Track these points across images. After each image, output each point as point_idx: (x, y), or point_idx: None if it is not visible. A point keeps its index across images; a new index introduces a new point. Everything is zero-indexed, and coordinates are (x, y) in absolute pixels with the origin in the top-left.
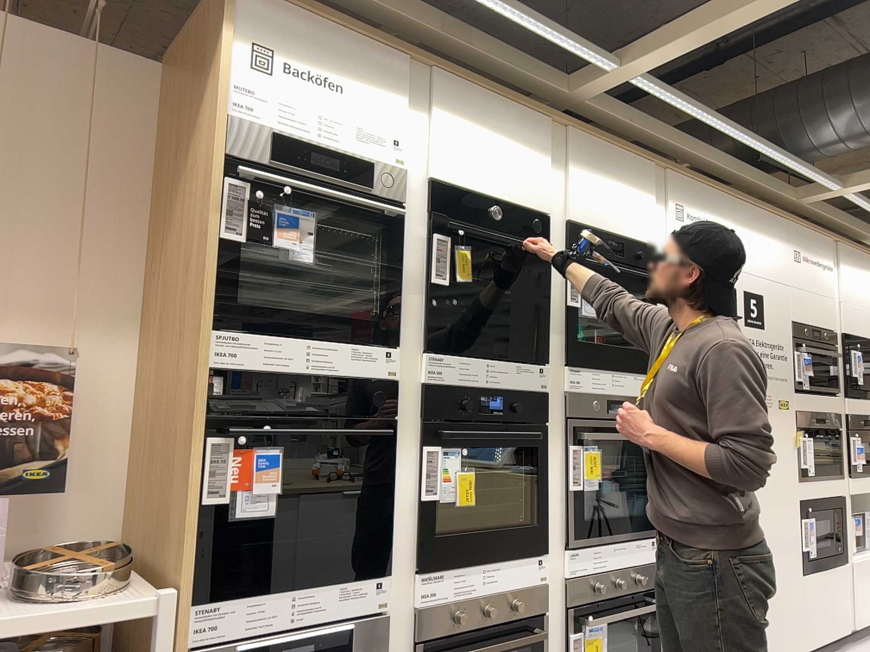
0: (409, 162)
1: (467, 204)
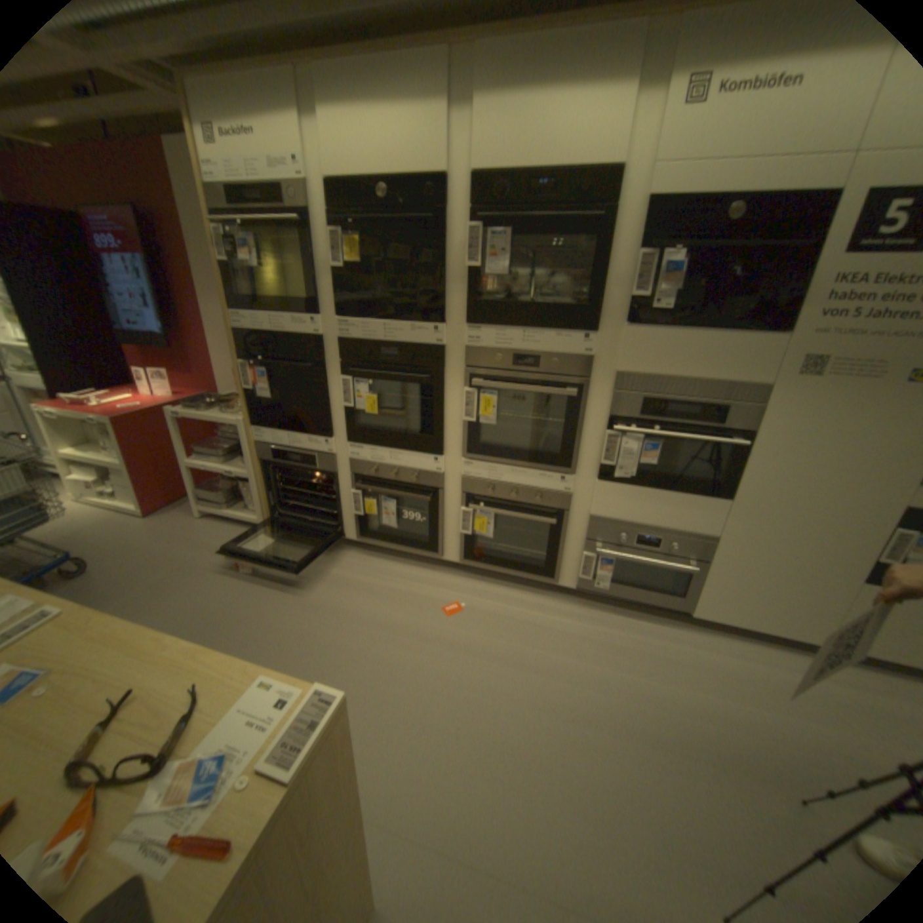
0: (304, 164)
1: (358, 186)
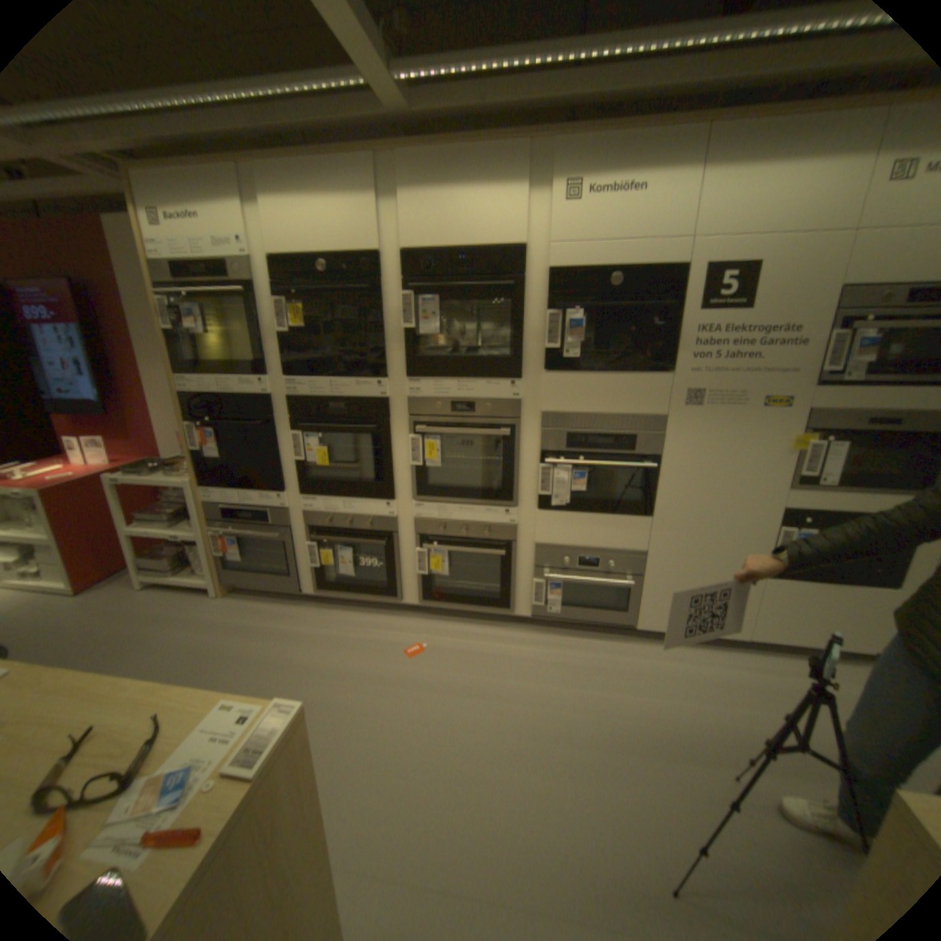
0: (248, 244)
1: (300, 262)
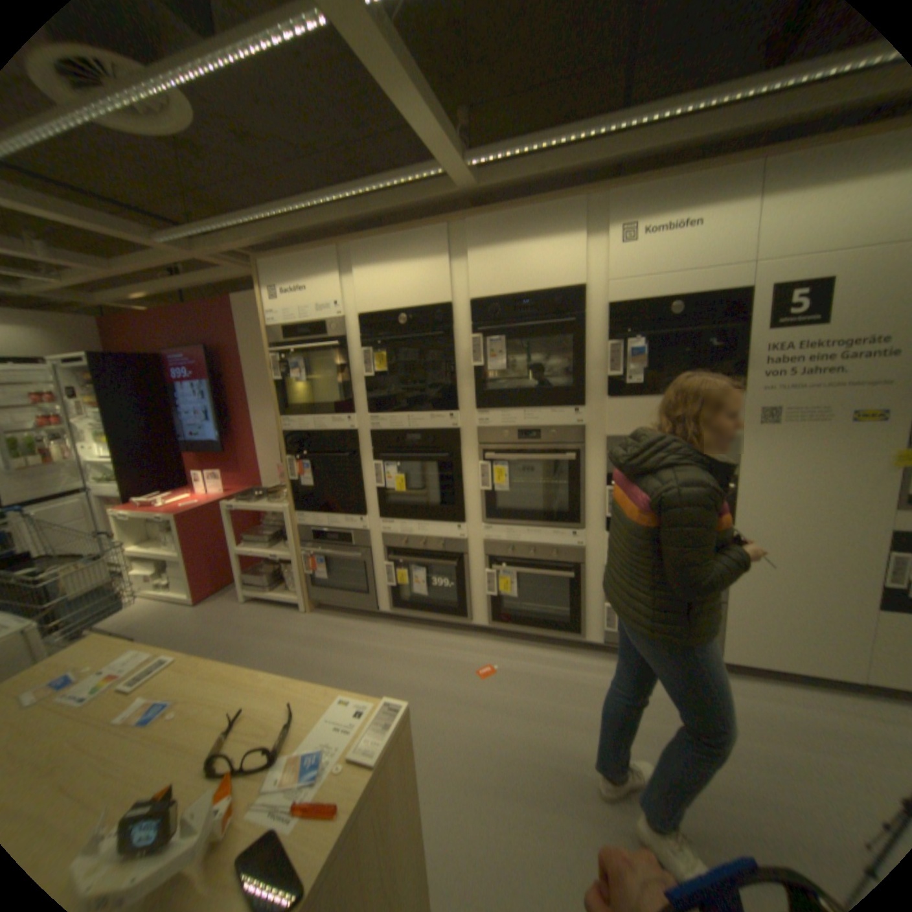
0: (343, 306)
1: (384, 317)
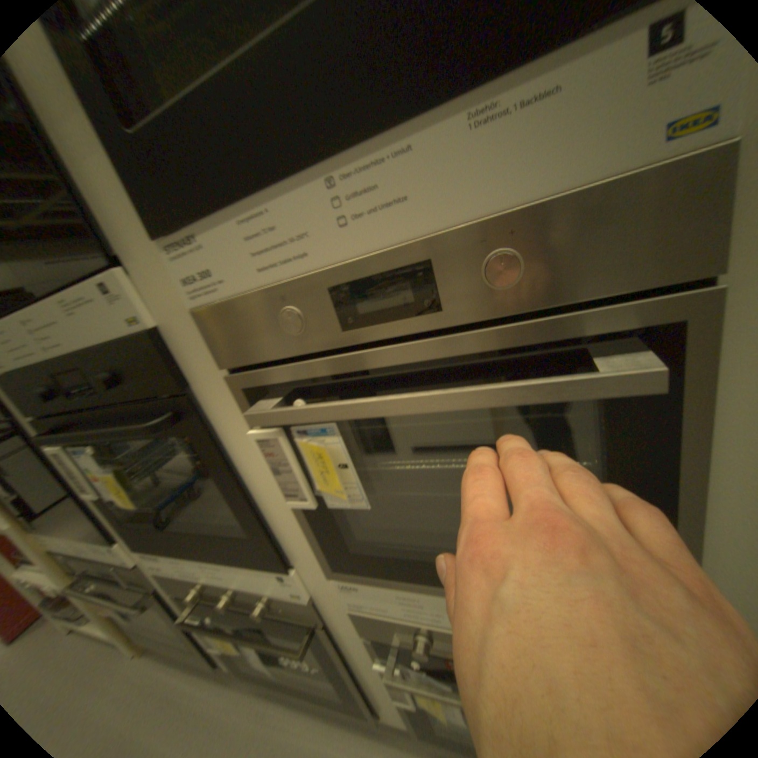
0: None
1: None
